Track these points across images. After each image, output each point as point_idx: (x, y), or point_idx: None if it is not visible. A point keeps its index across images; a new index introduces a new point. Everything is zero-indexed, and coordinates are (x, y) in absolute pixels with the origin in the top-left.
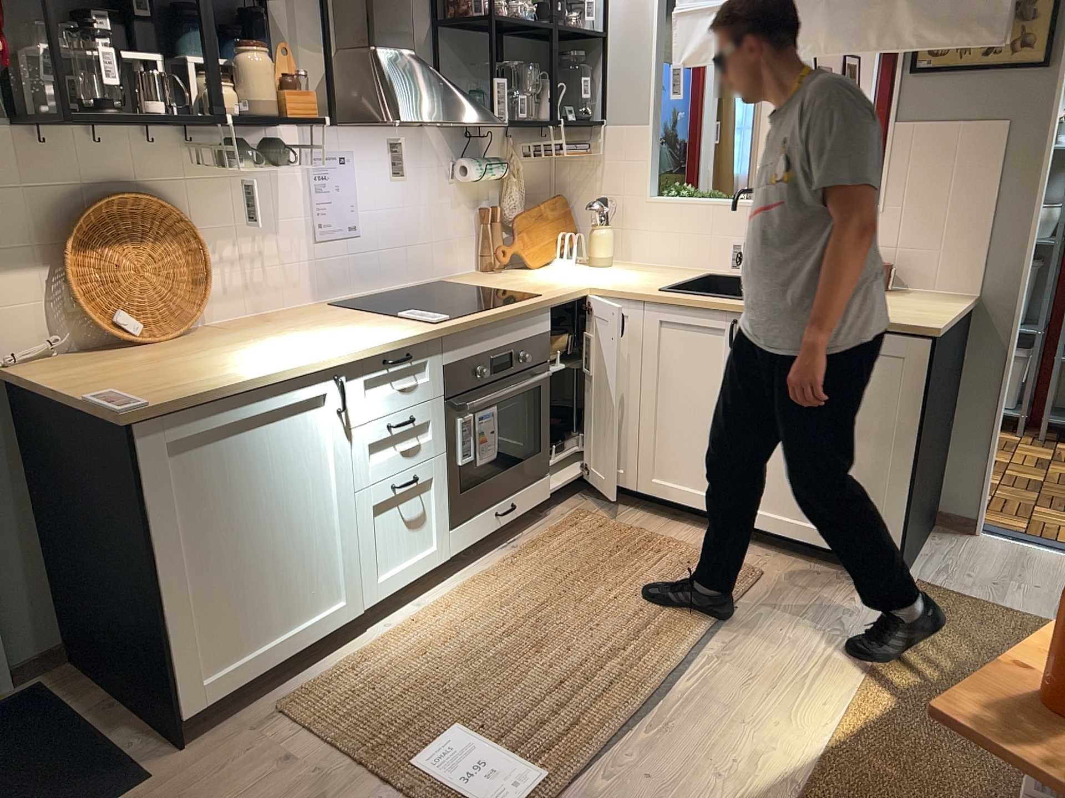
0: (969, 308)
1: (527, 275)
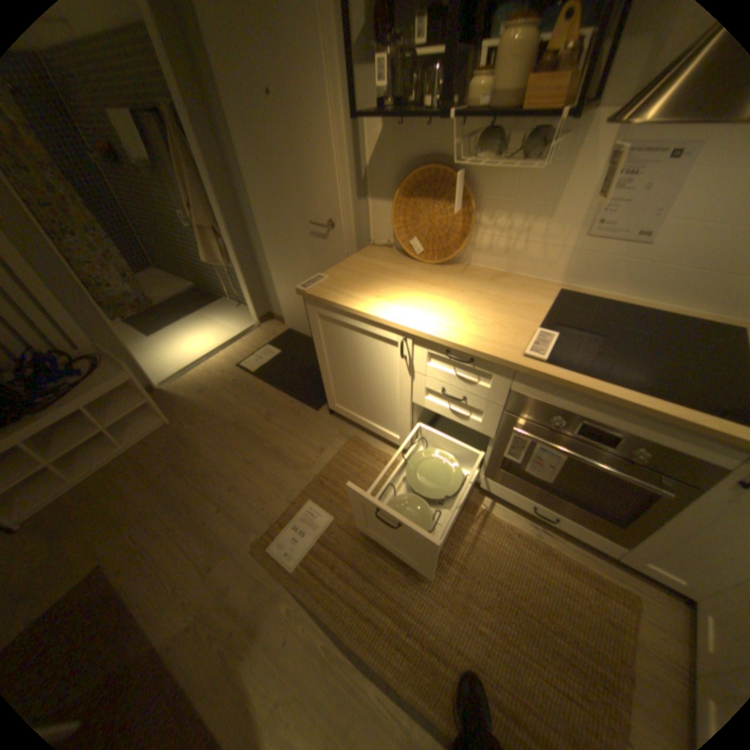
0: None
1: None
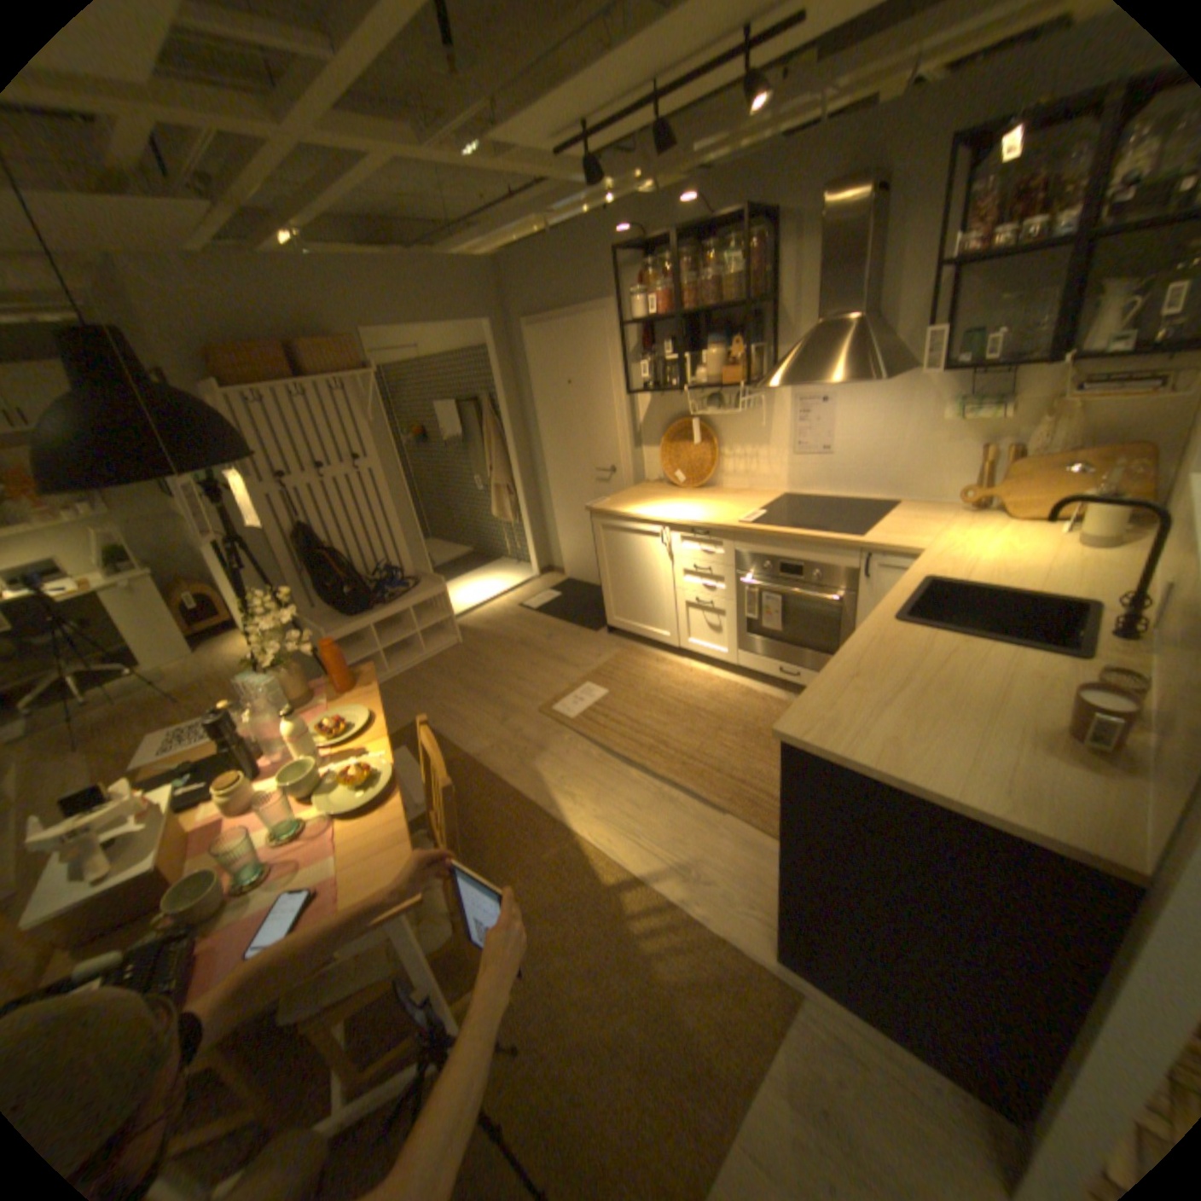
0: (1045, 848)
1: (972, 522)
